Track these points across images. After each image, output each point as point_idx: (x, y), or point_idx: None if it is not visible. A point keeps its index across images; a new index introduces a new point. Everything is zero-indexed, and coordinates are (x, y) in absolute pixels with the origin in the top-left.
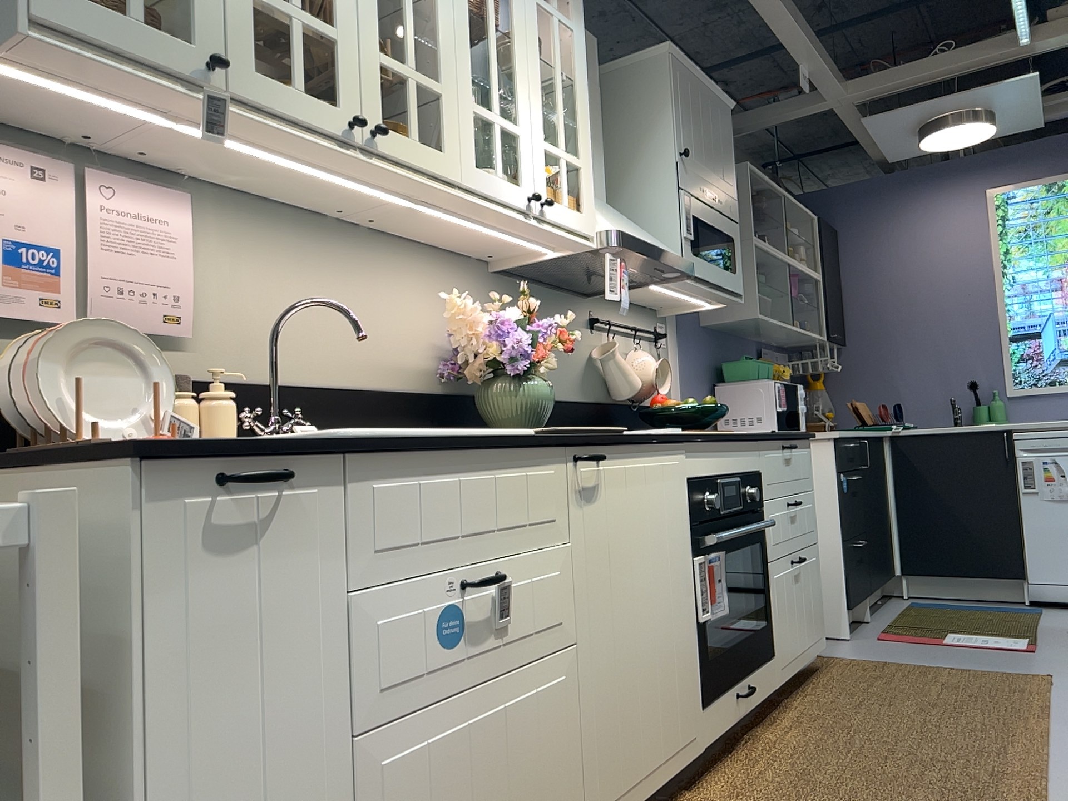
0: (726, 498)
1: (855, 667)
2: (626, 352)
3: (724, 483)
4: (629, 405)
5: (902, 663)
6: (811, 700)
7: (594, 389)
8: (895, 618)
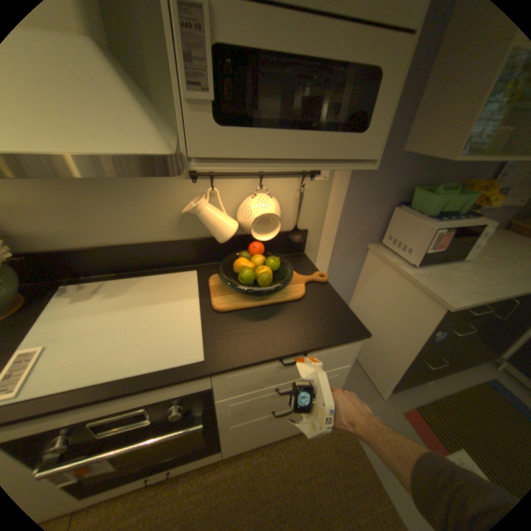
0: (116, 422)
1: (334, 444)
2: (249, 193)
3: (98, 422)
4: (244, 235)
5: (370, 466)
6: (257, 464)
7: (194, 228)
8: (450, 395)
